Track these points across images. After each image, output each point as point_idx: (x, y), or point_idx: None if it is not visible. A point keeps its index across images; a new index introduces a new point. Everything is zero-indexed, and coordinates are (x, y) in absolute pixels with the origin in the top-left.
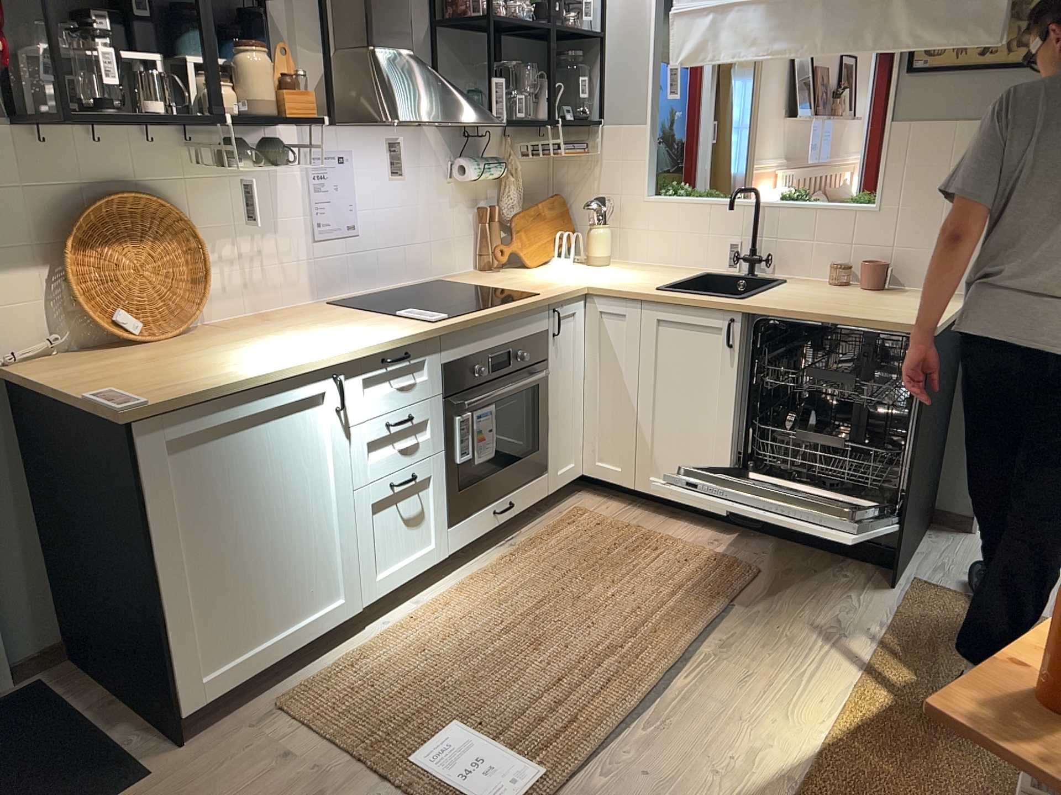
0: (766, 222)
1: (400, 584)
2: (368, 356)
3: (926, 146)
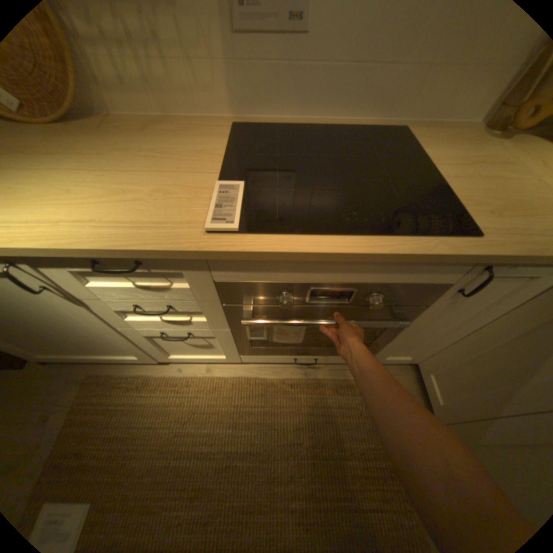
0: None
1: (191, 361)
2: (58, 254)
3: None
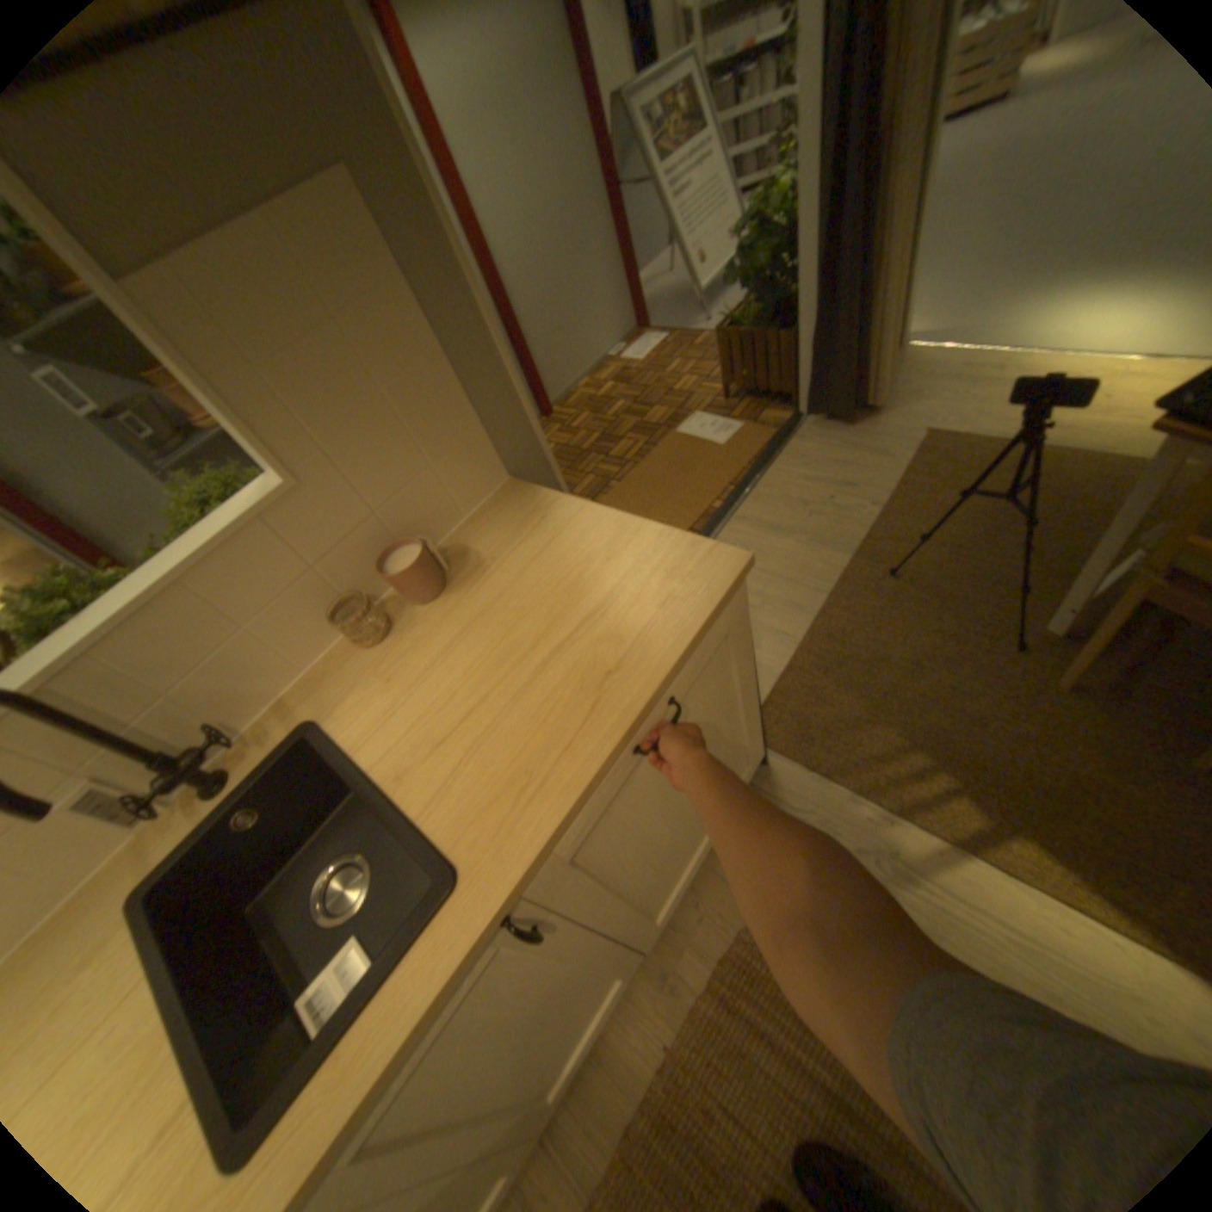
0: (96, 705)
1: None
2: None
3: (256, 307)
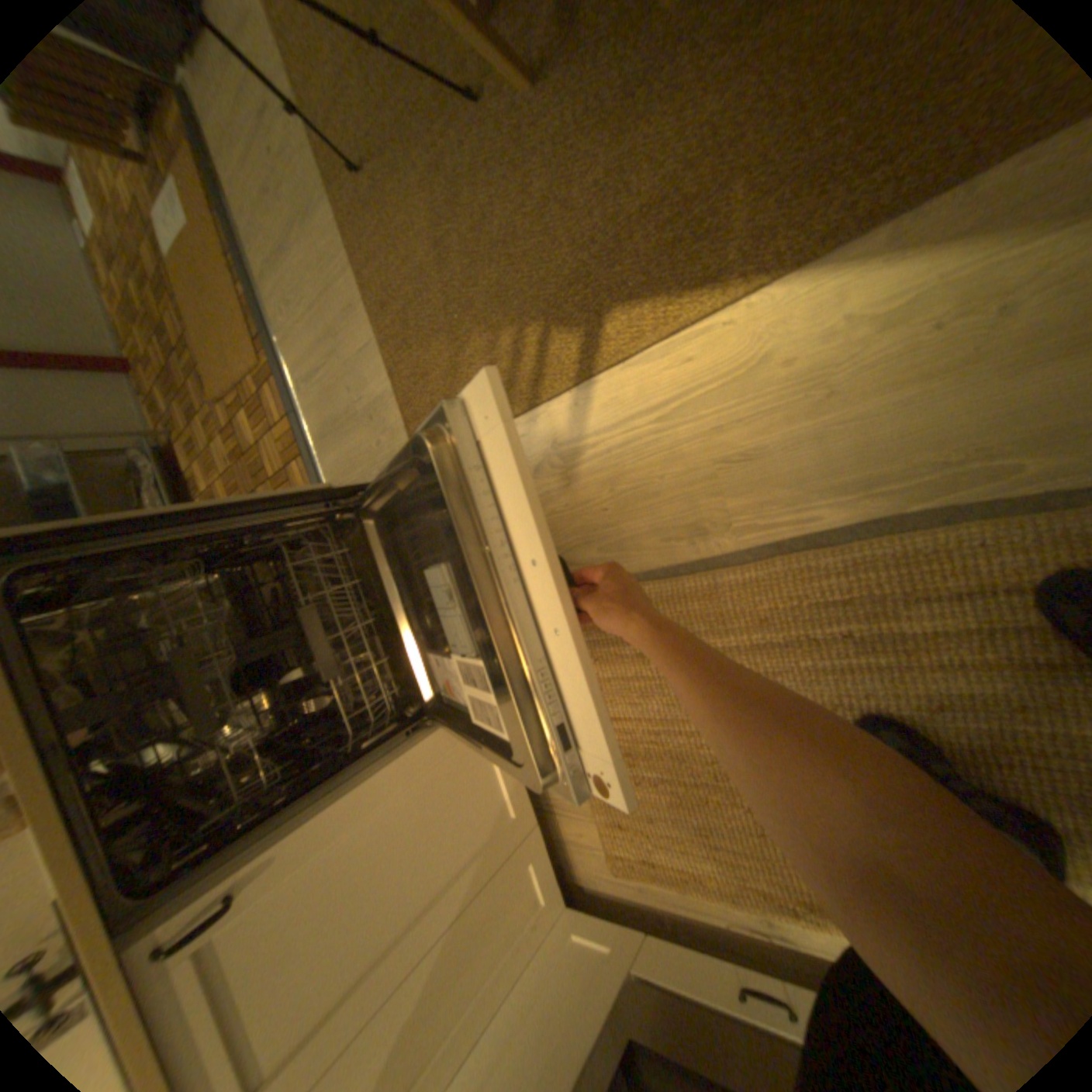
0: None
1: None
2: None
3: None
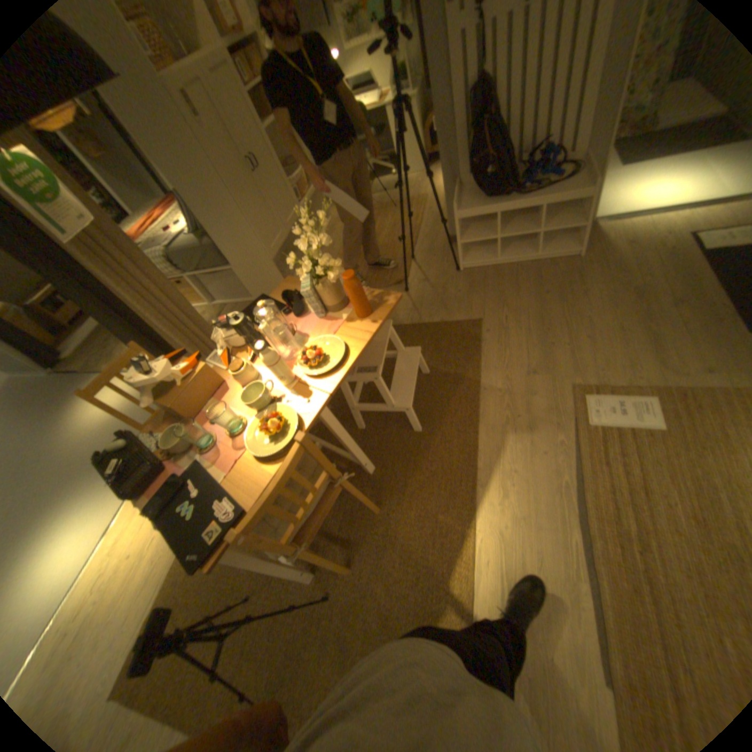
0: None
1: None
2: None
3: None
